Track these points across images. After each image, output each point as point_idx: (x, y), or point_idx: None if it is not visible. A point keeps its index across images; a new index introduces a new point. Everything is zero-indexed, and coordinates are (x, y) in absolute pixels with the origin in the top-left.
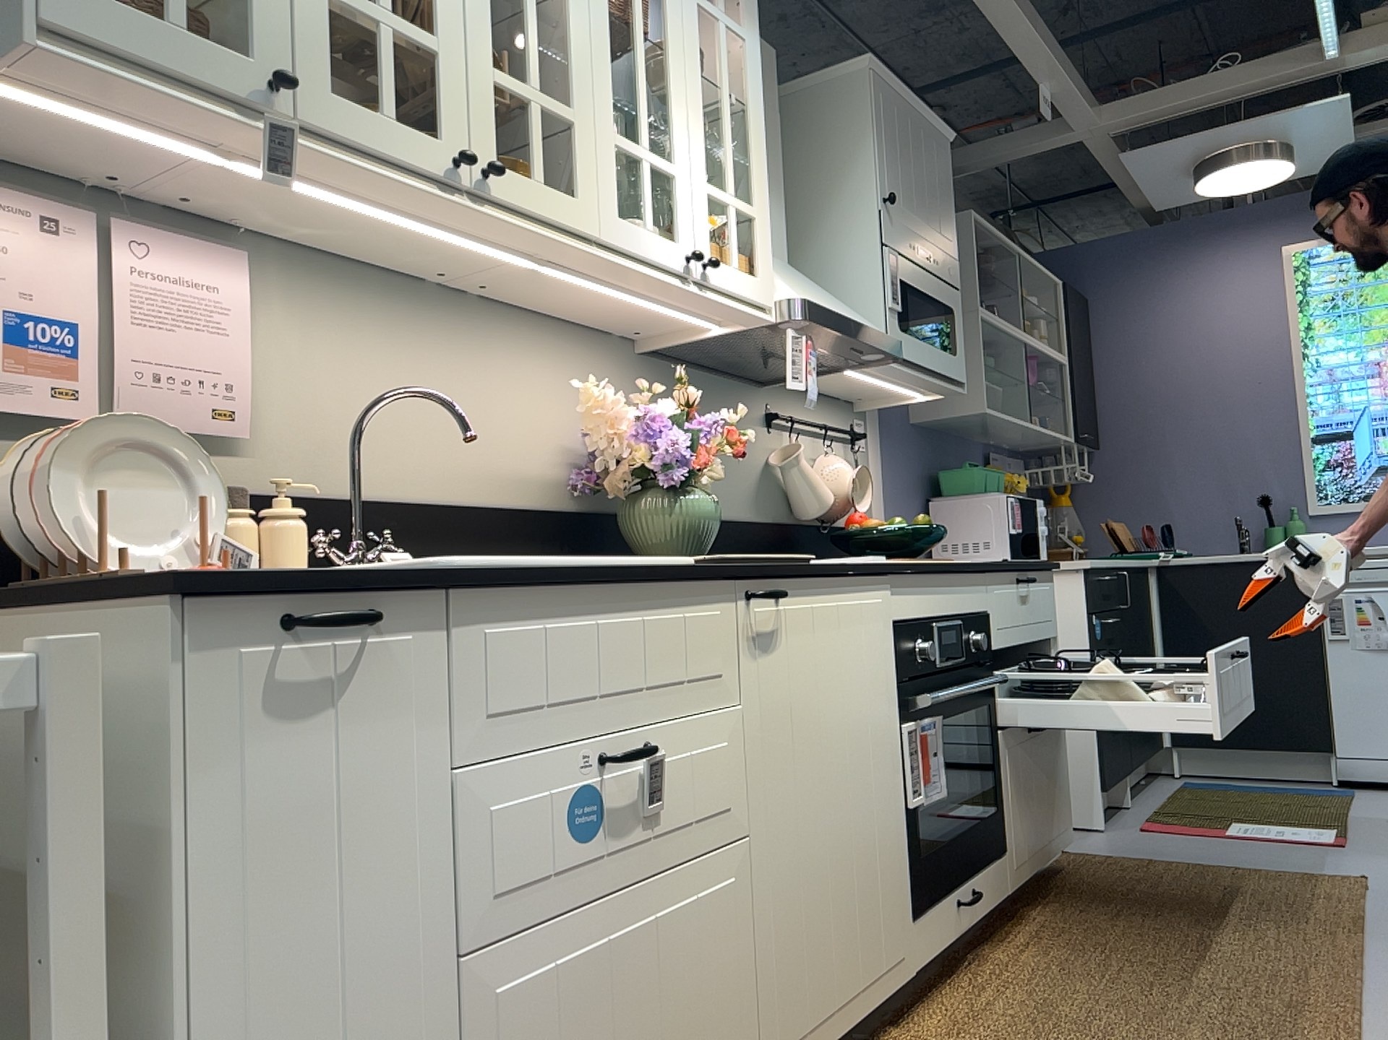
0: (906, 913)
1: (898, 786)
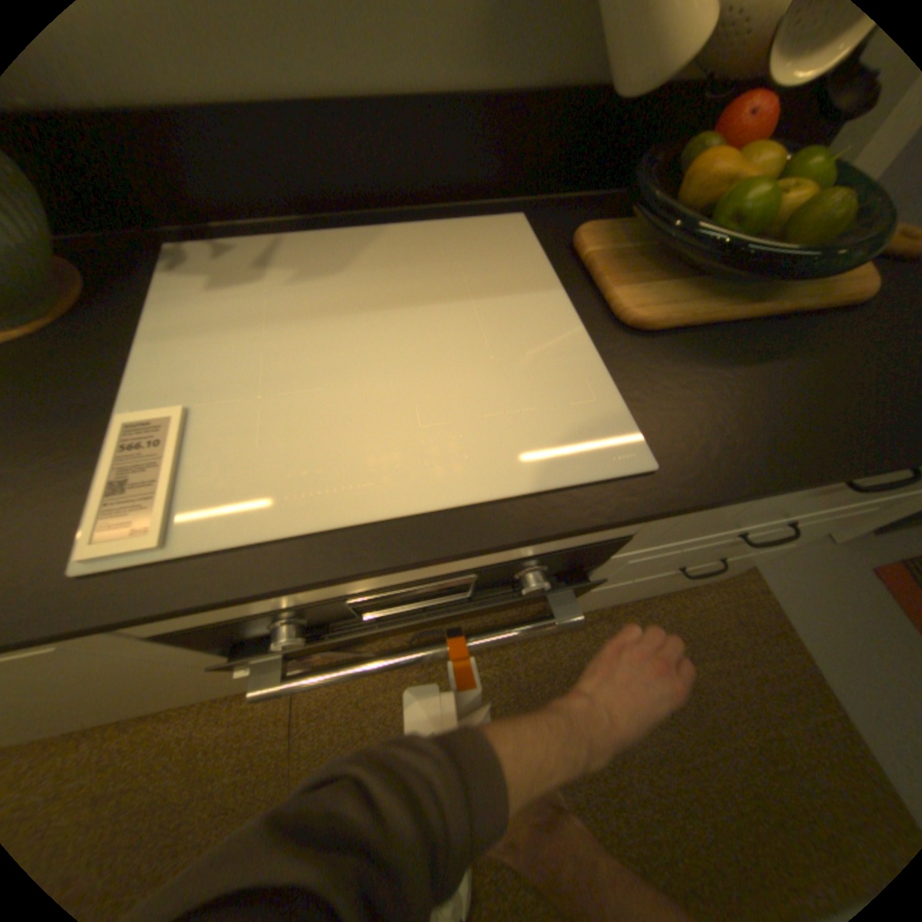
0: None
1: None
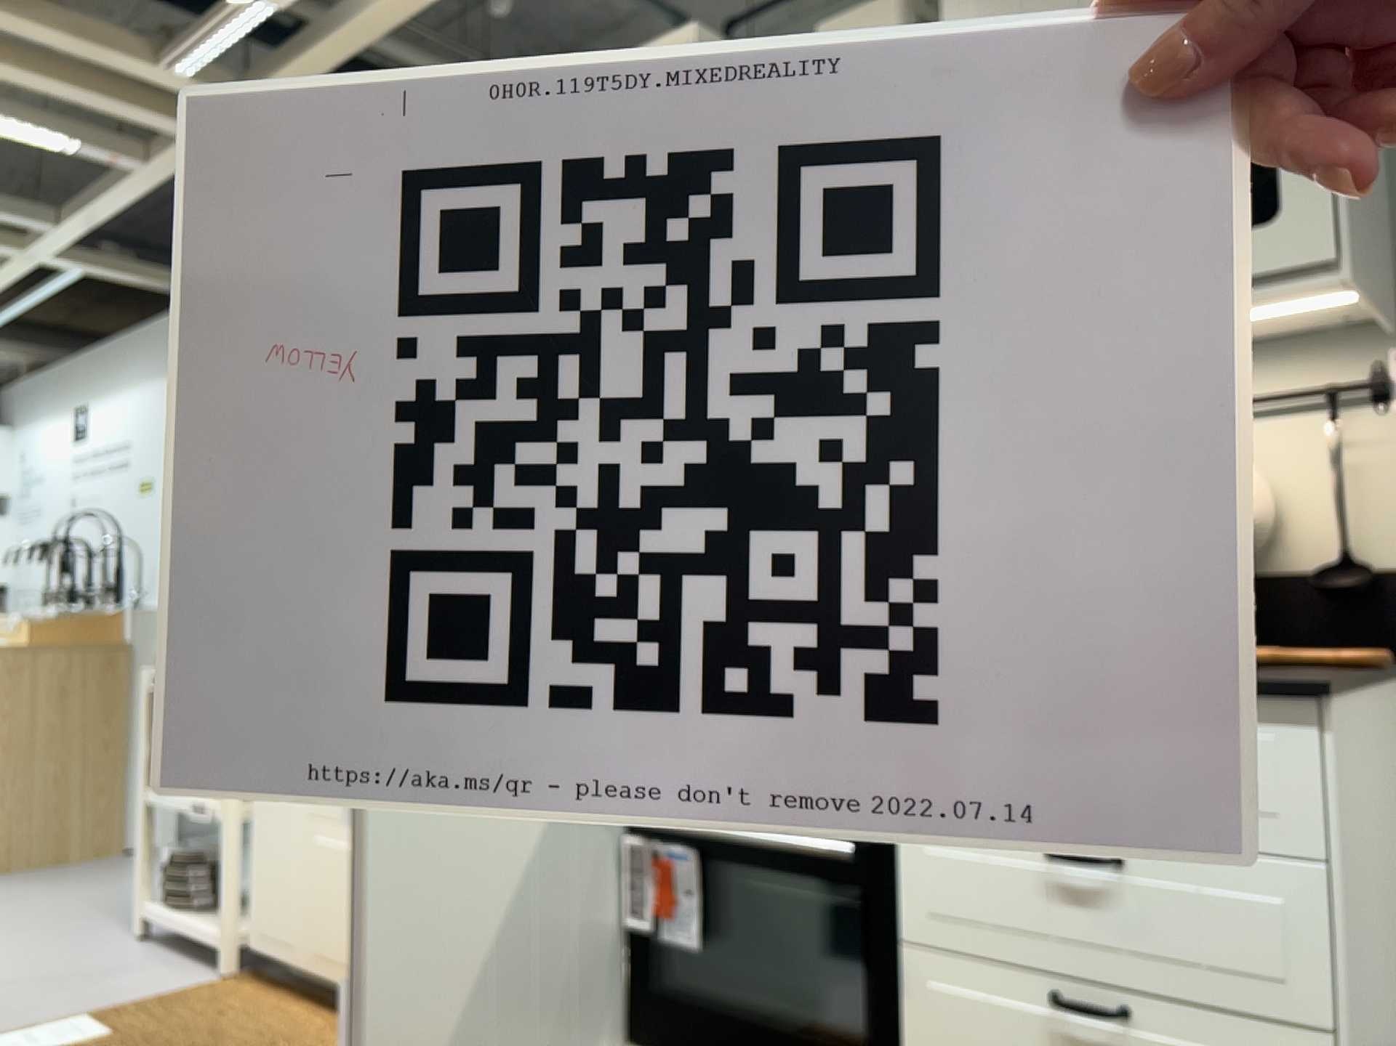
0: (612, 1028)
1: (612, 893)
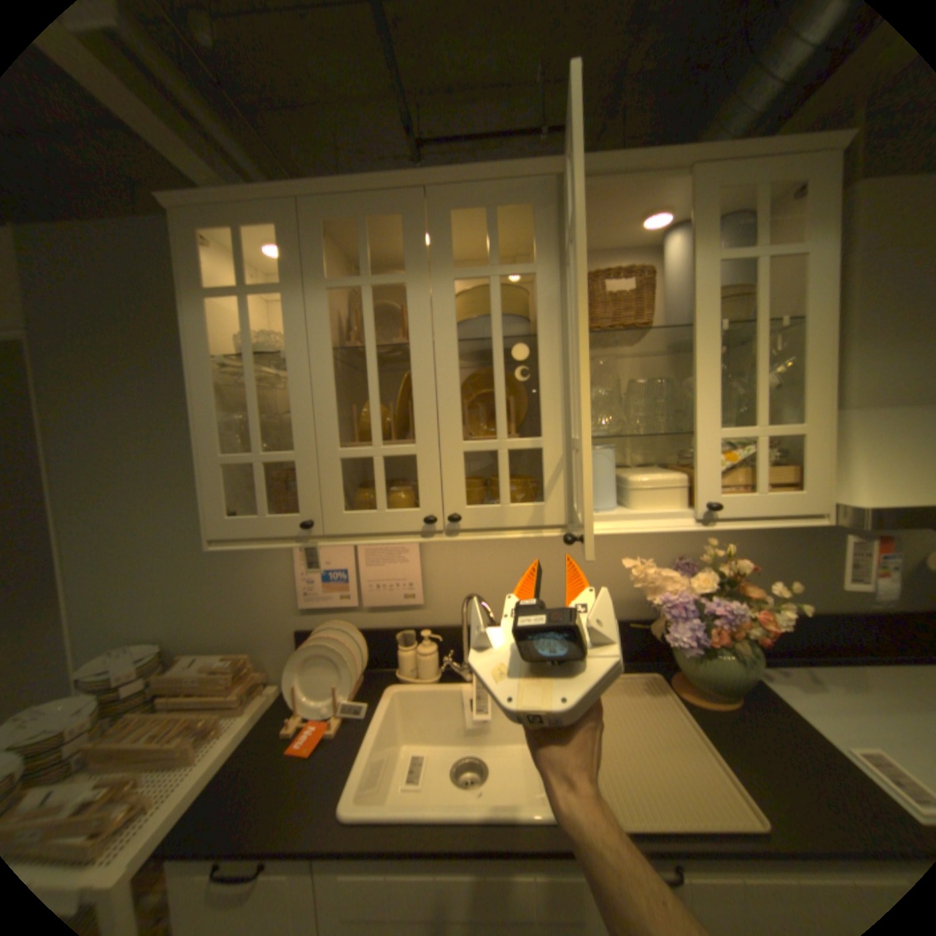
0: None
1: None
